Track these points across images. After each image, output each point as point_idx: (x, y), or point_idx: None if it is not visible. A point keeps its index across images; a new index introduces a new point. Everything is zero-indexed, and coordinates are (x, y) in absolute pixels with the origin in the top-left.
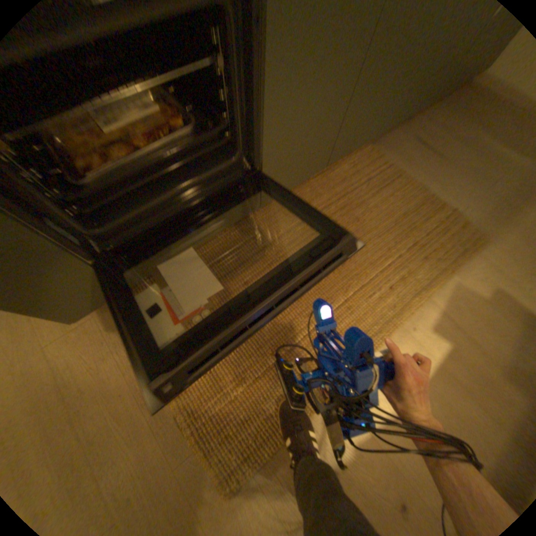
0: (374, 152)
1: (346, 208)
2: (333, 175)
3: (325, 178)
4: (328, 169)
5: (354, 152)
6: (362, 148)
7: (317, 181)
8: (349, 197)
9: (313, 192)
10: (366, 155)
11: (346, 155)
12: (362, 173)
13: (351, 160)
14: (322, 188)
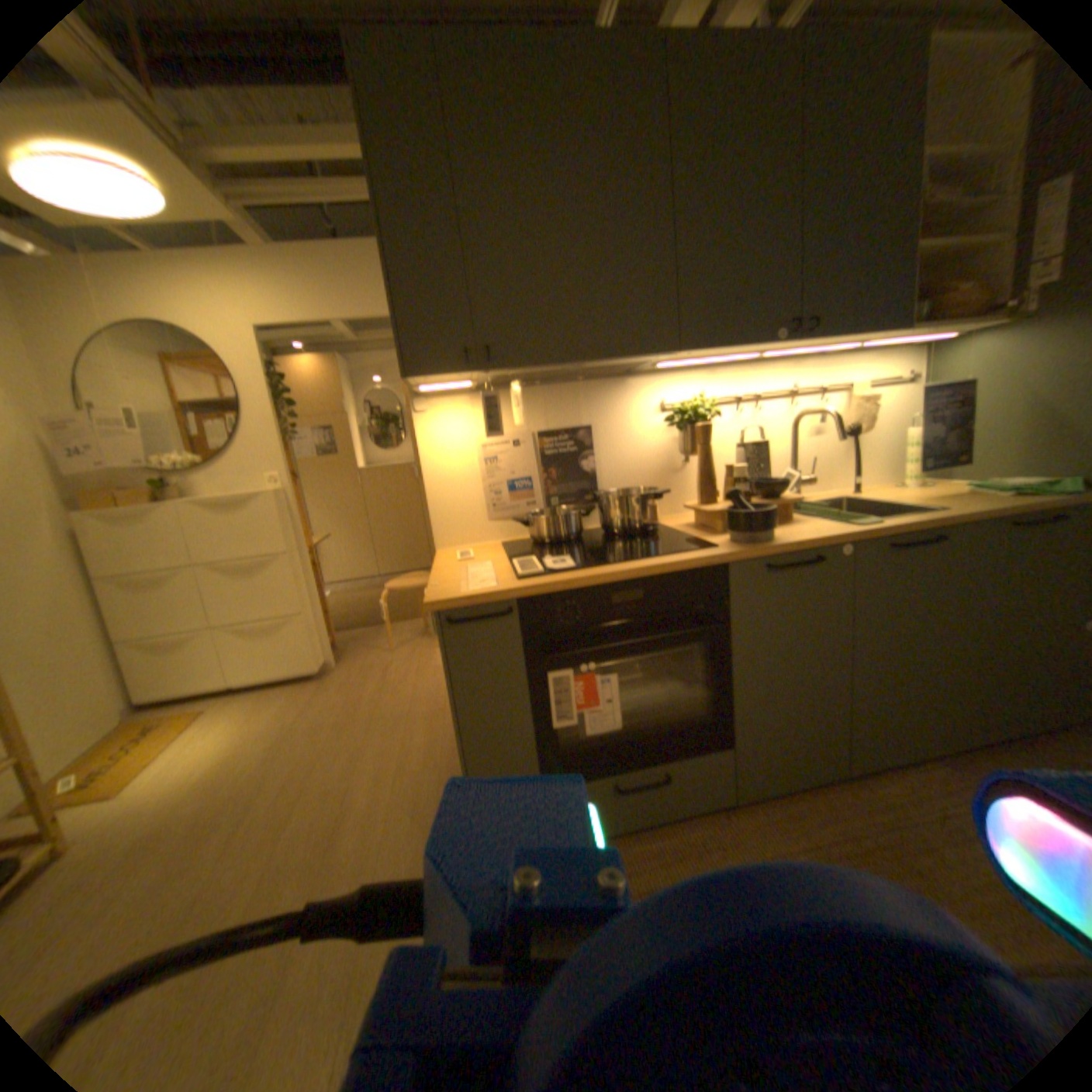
0: (956, 778)
1: (898, 849)
2: (873, 796)
3: (857, 797)
4: (864, 786)
5: (915, 772)
6: (930, 769)
7: (841, 798)
8: (904, 834)
9: (834, 811)
10: (940, 780)
11: (900, 773)
12: (932, 805)
13: (909, 782)
14: (850, 810)
